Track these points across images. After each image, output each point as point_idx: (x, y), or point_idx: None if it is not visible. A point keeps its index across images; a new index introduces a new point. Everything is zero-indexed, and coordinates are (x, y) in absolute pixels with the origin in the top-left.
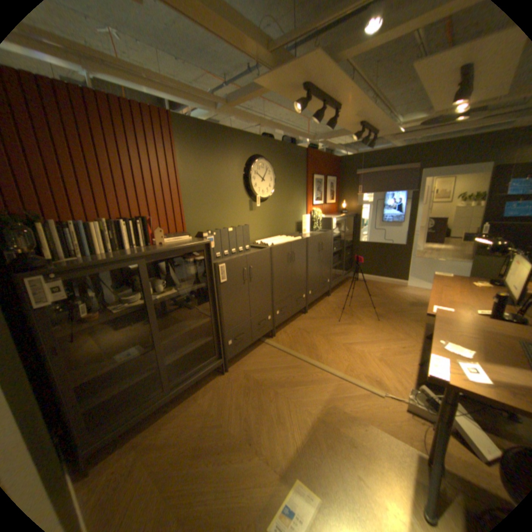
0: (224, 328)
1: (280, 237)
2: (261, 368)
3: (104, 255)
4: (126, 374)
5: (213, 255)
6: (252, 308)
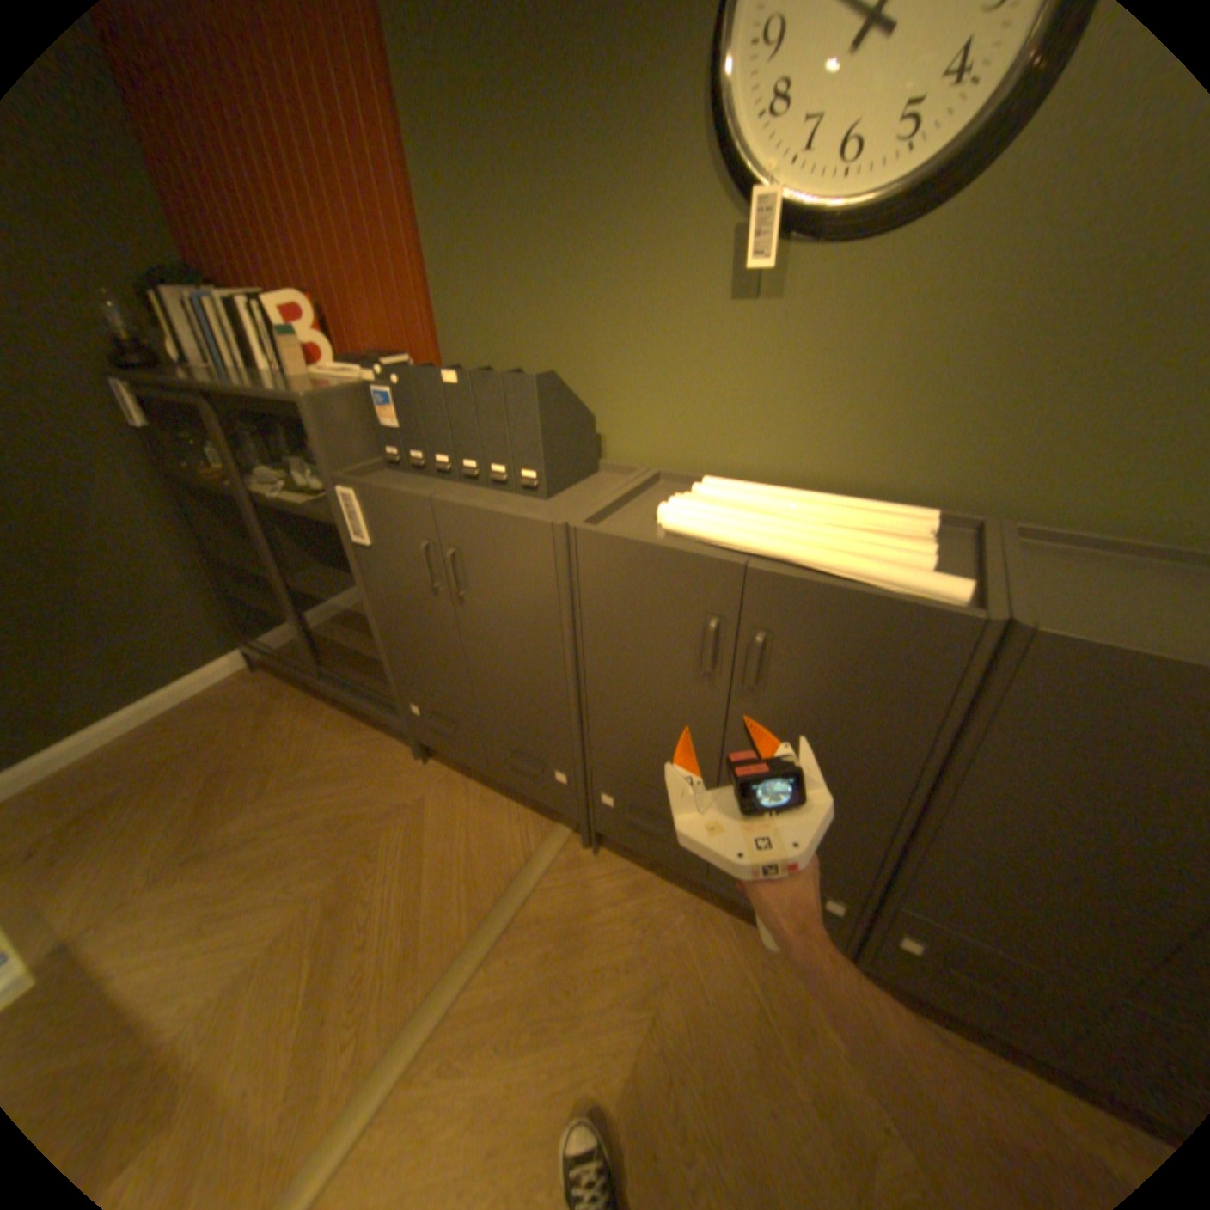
0: (394, 663)
1: (884, 515)
2: (426, 840)
3: (232, 371)
4: (301, 596)
5: (404, 452)
6: (482, 690)
